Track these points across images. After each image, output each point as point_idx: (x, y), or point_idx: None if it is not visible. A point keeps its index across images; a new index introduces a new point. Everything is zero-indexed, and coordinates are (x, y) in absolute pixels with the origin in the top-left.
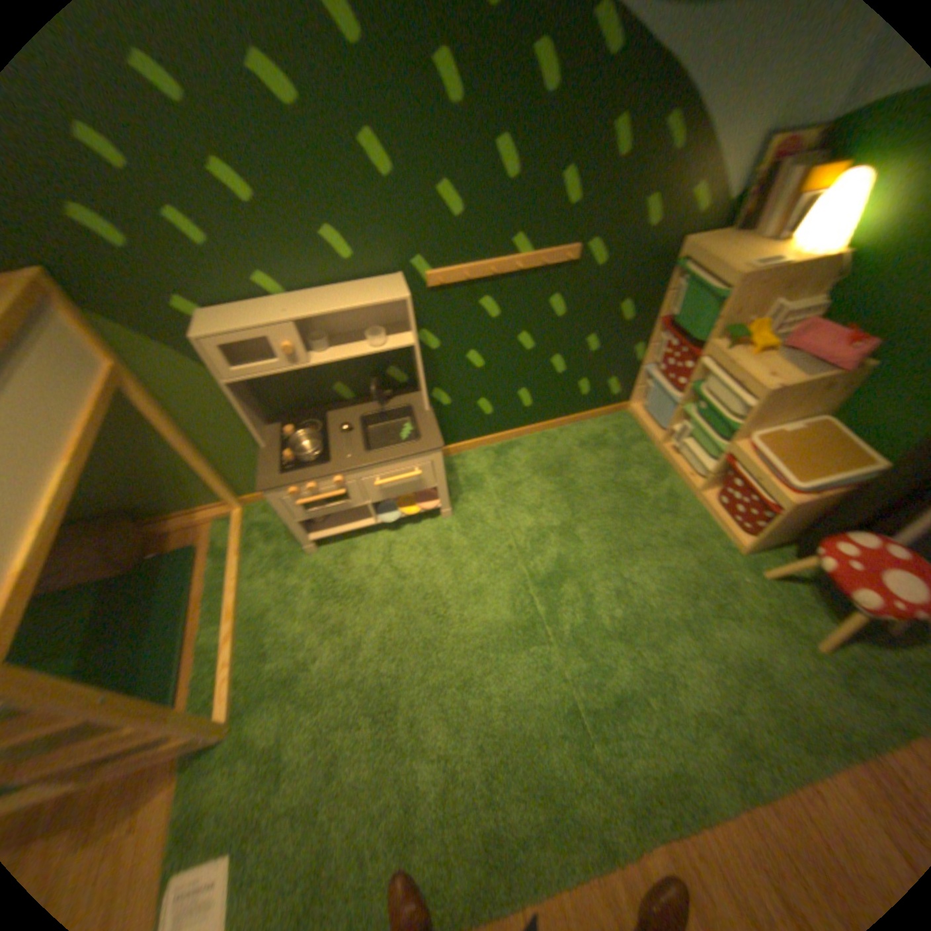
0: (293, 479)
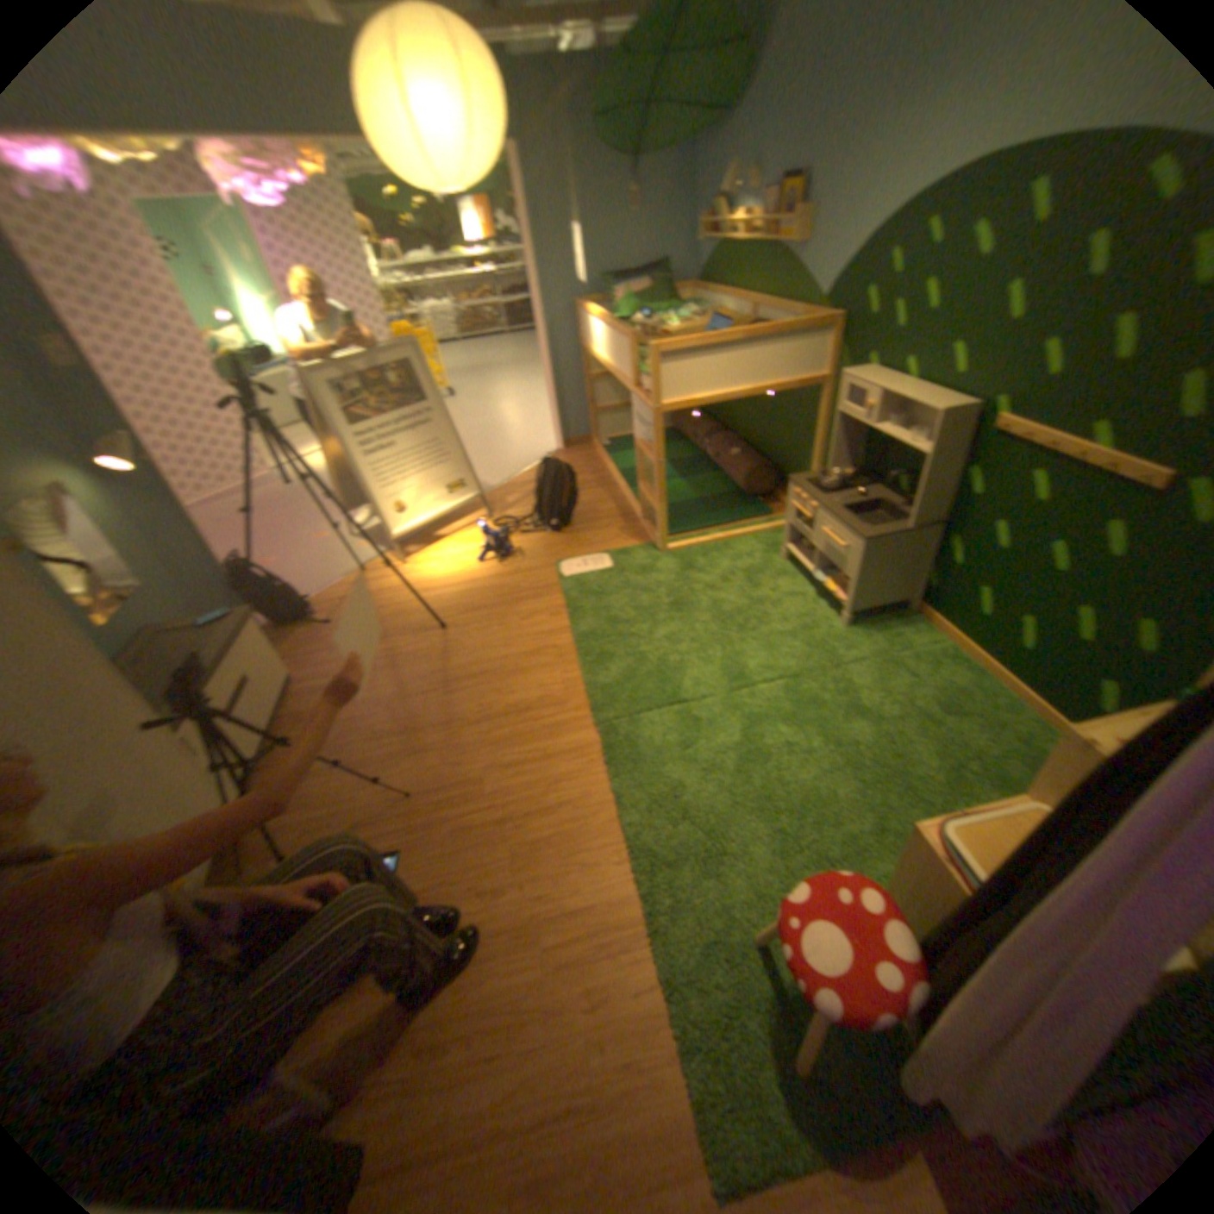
0: (802, 487)
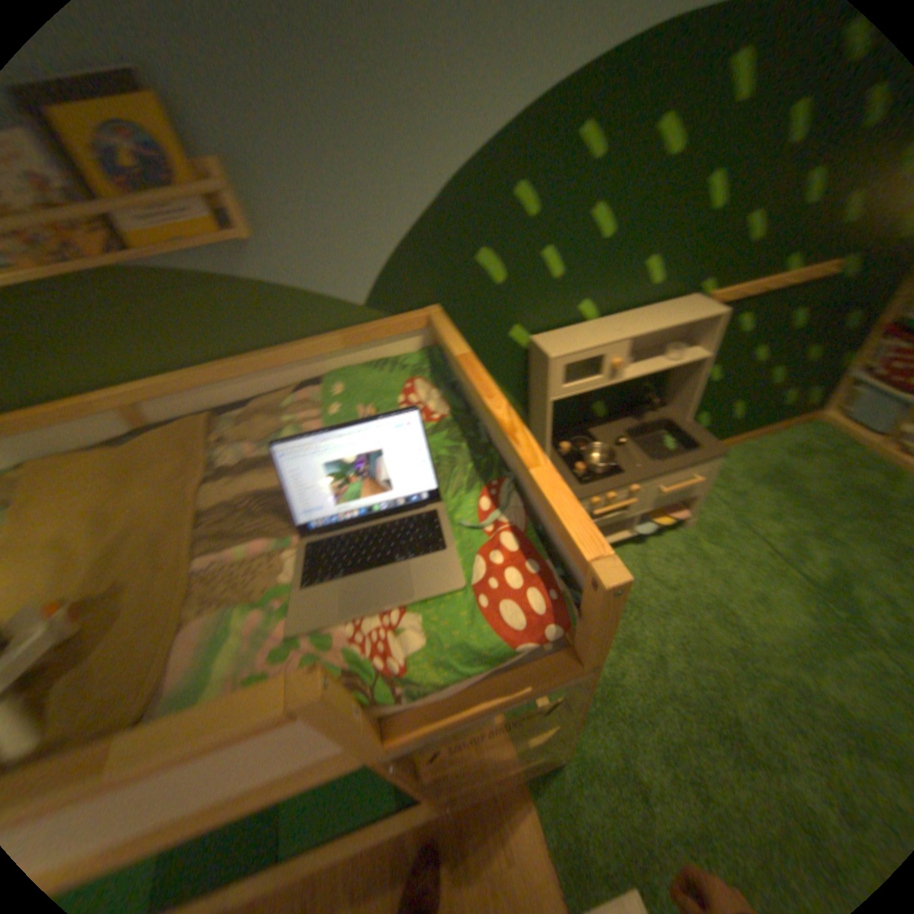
0: (598, 488)
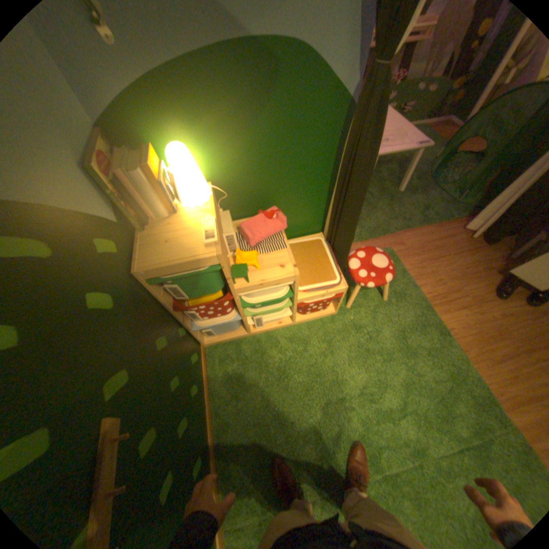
0: None
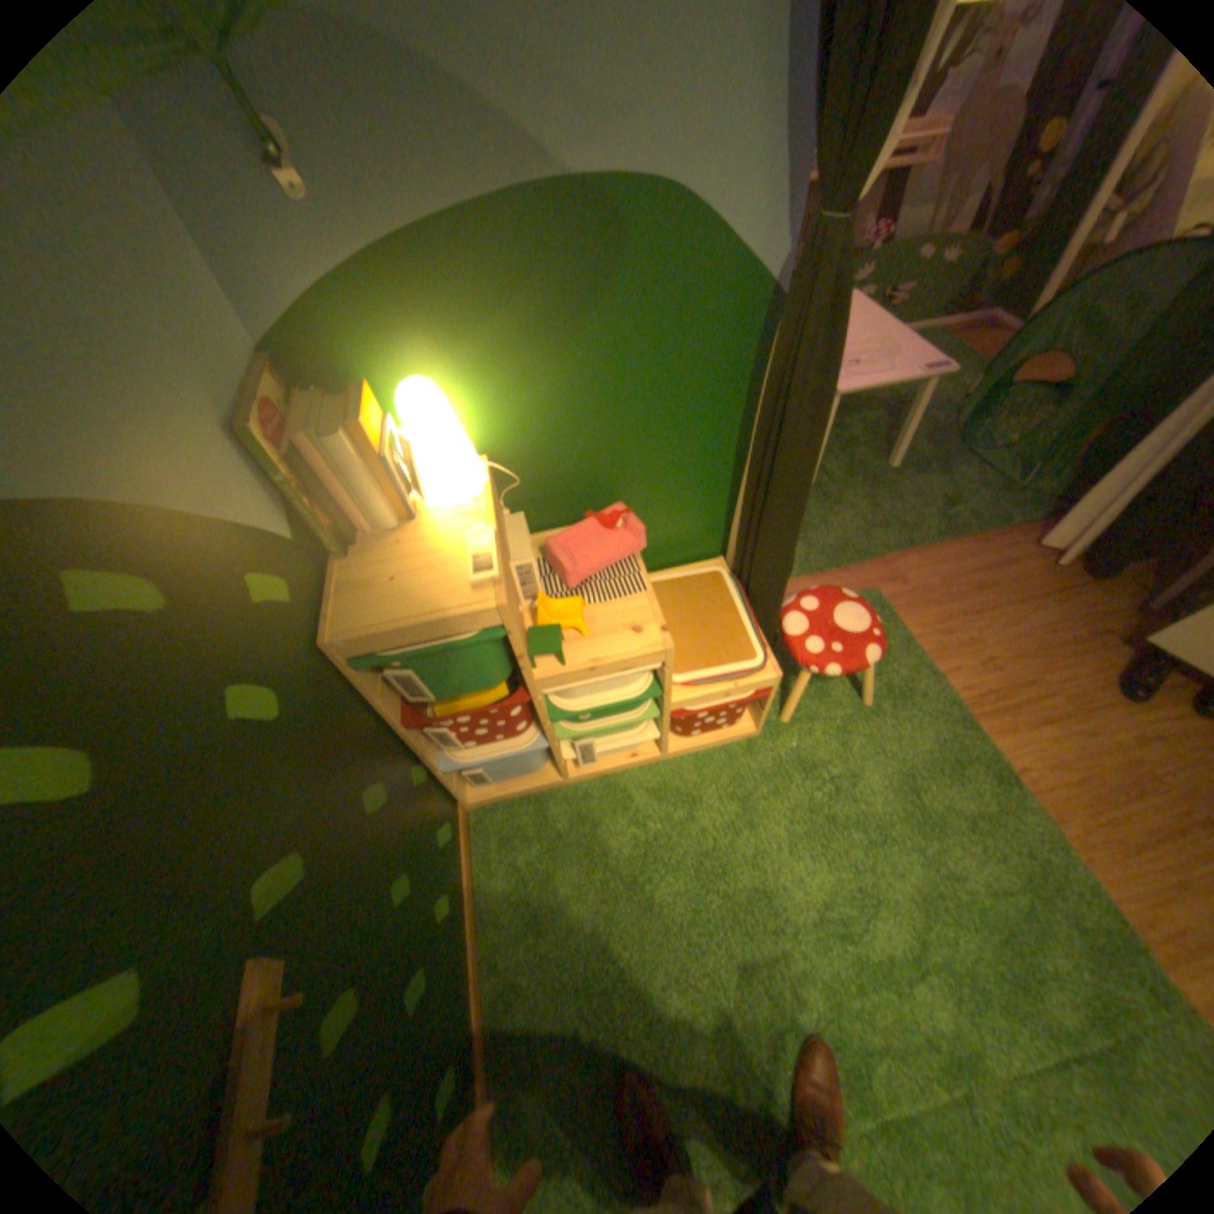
0: None
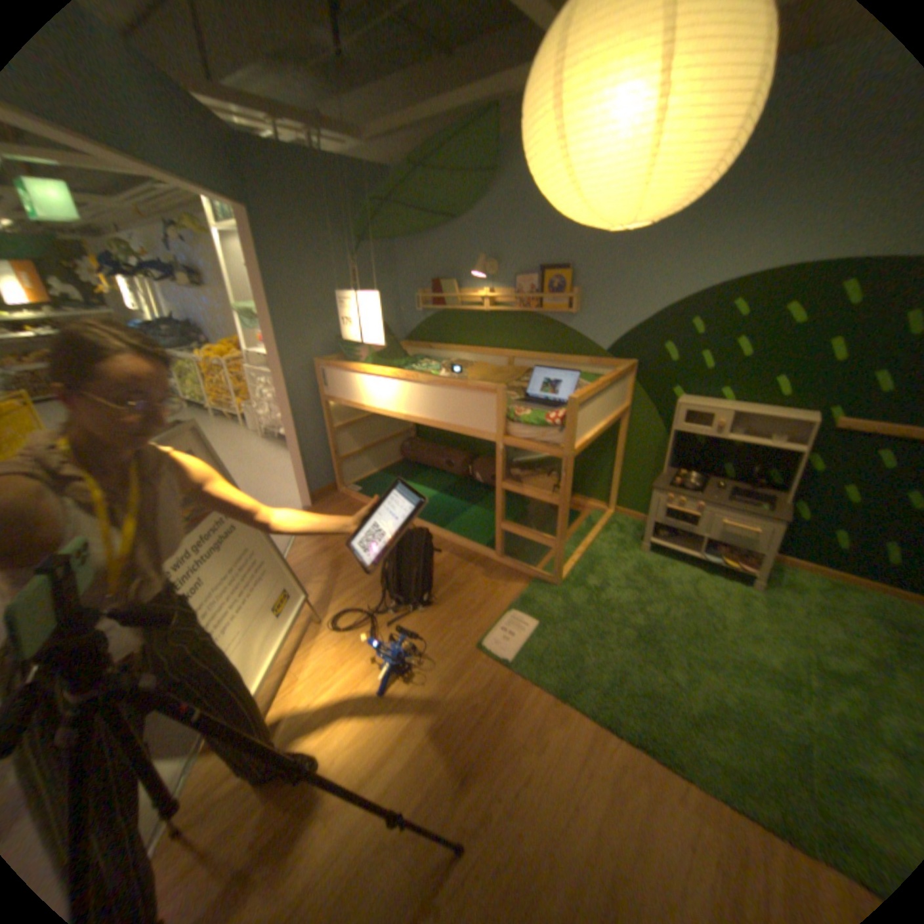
0: (675, 491)
